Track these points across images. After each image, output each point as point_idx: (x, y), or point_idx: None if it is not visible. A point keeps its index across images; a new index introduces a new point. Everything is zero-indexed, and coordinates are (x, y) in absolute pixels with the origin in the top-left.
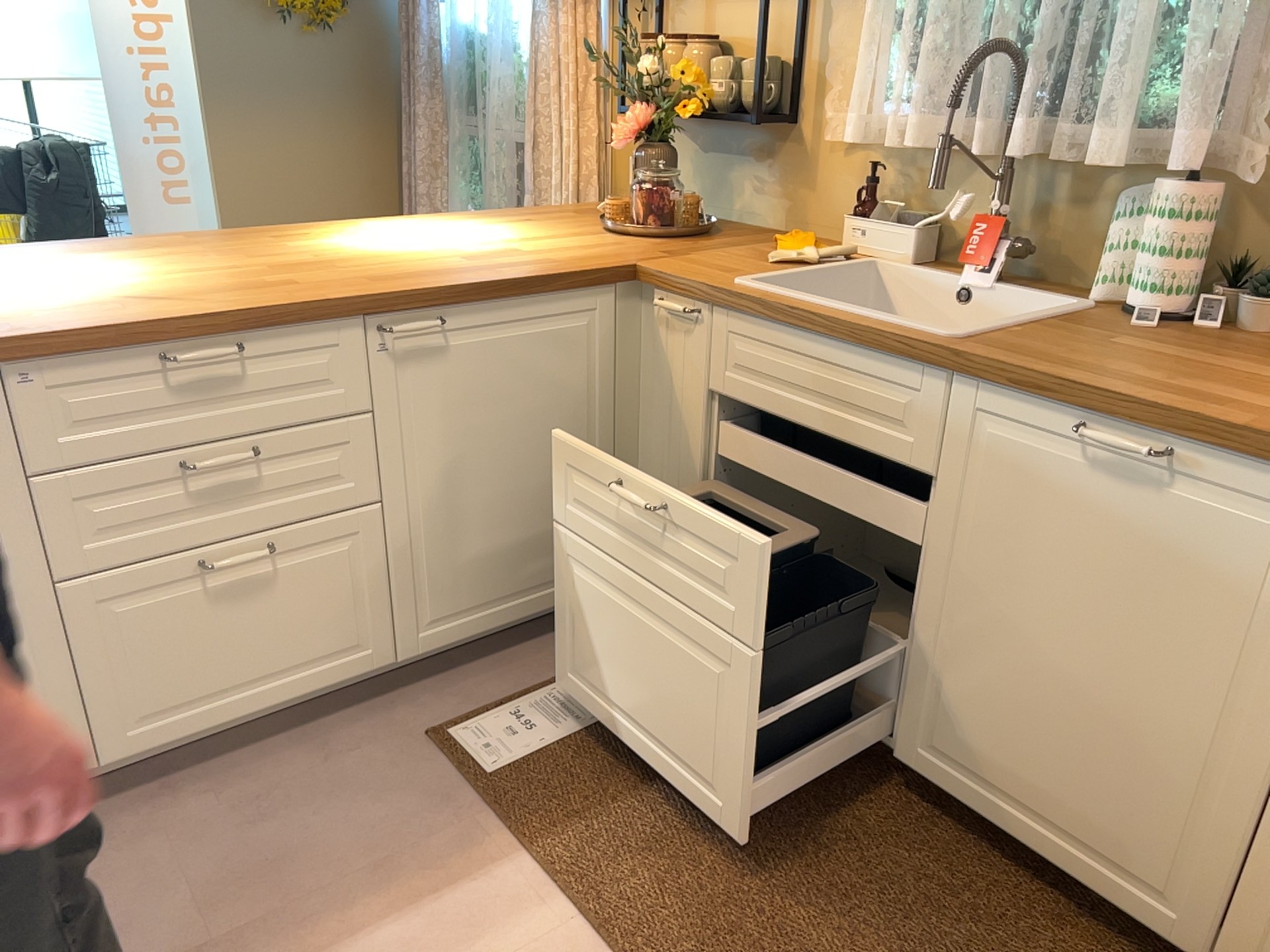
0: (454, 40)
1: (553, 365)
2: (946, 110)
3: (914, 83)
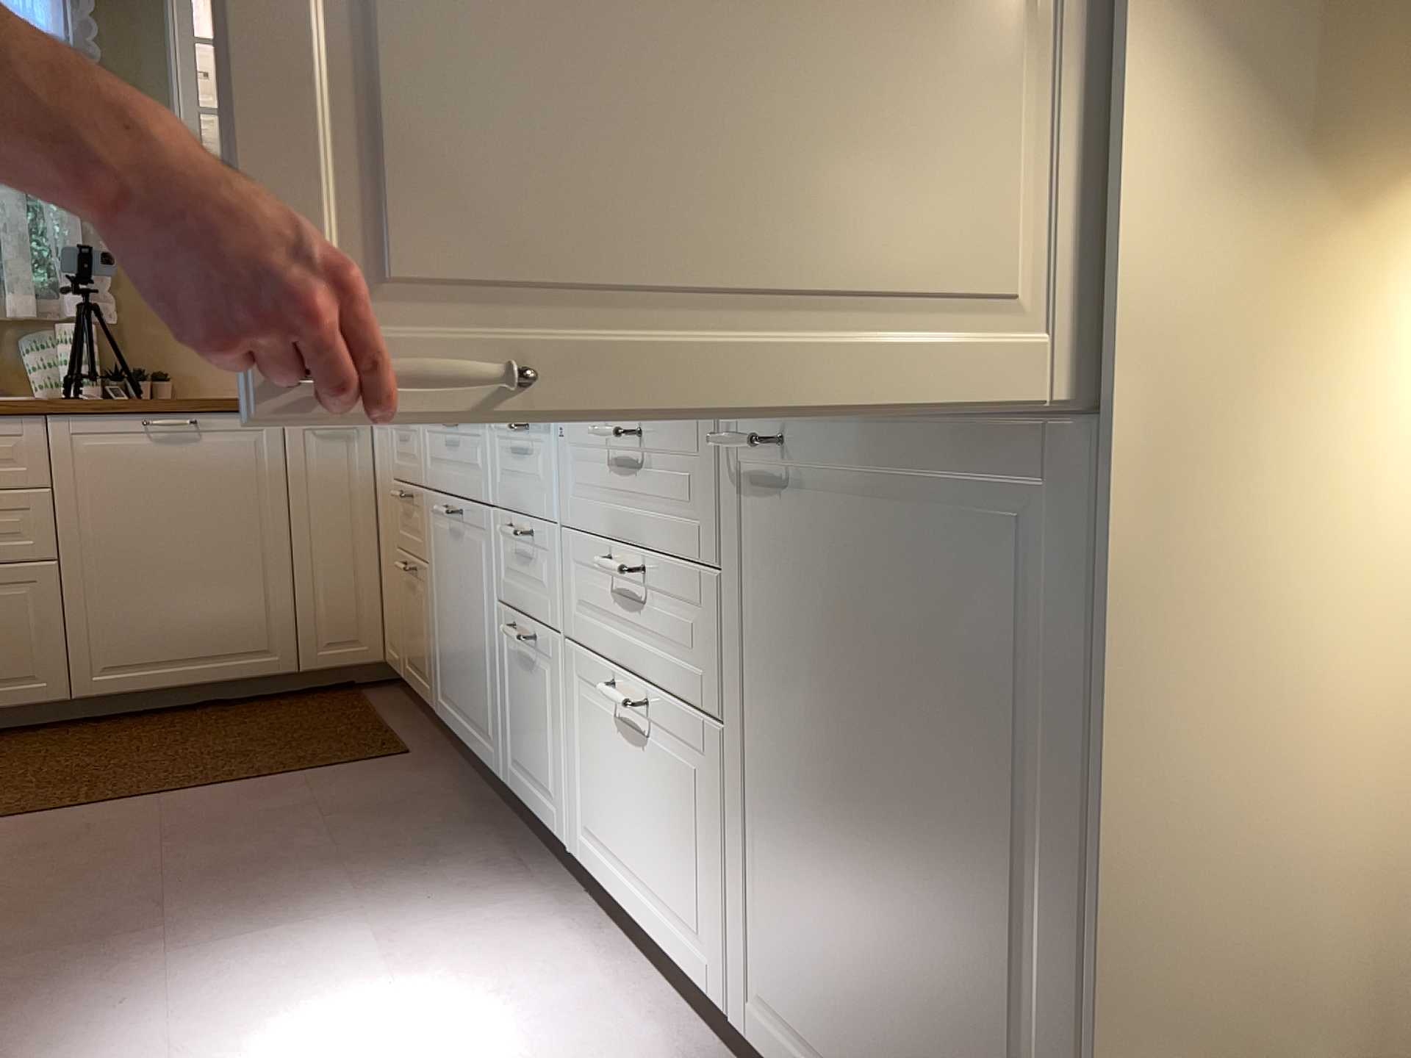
0: None
1: None
2: None
3: None
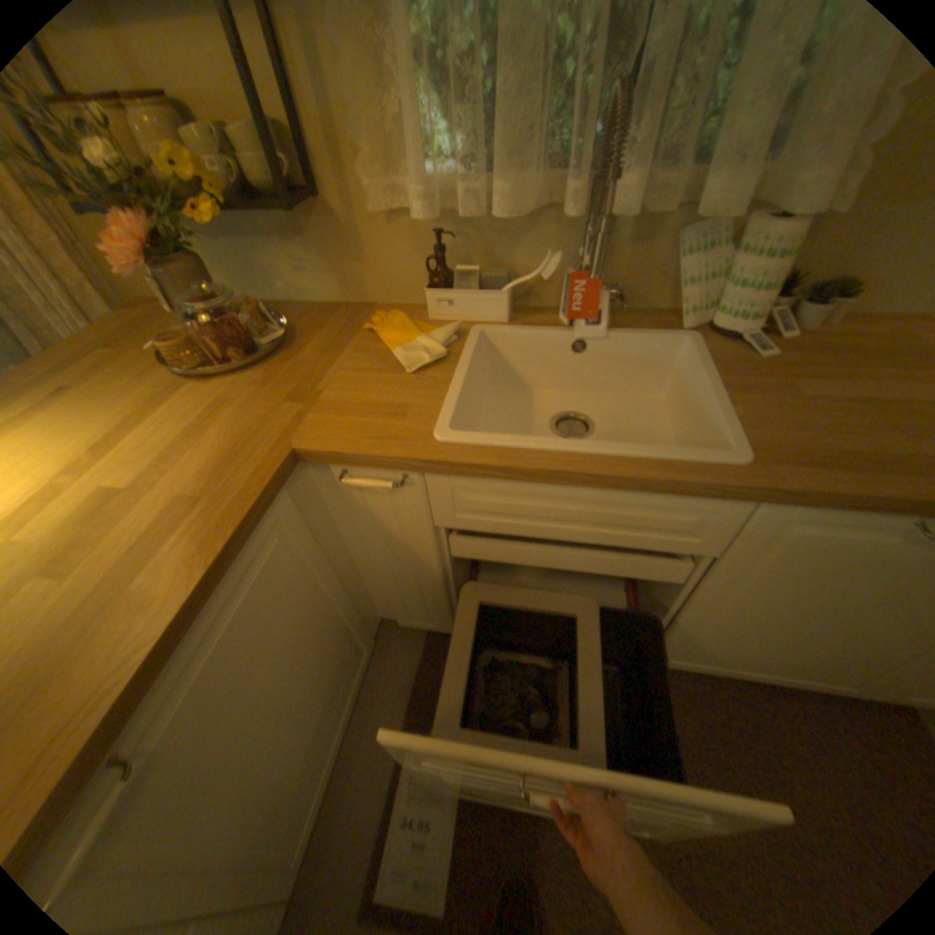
0: None
1: (272, 602)
2: (530, 164)
3: (477, 132)
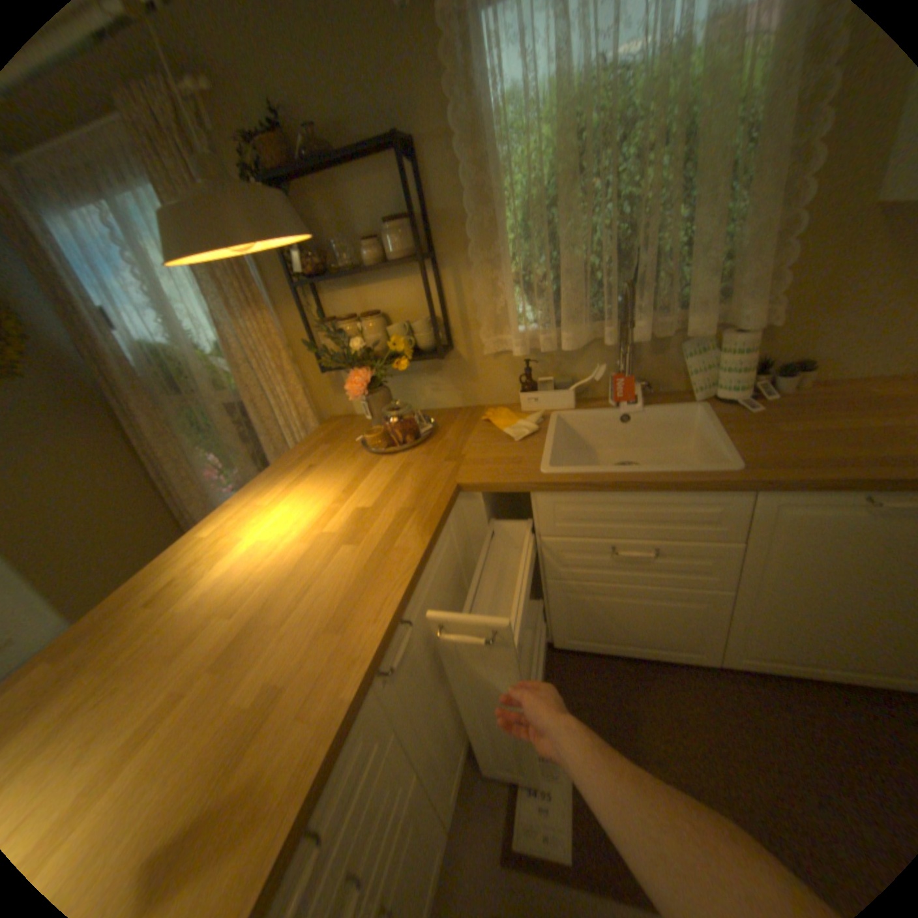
0: (137, 351)
1: (448, 576)
2: (581, 322)
3: (549, 310)
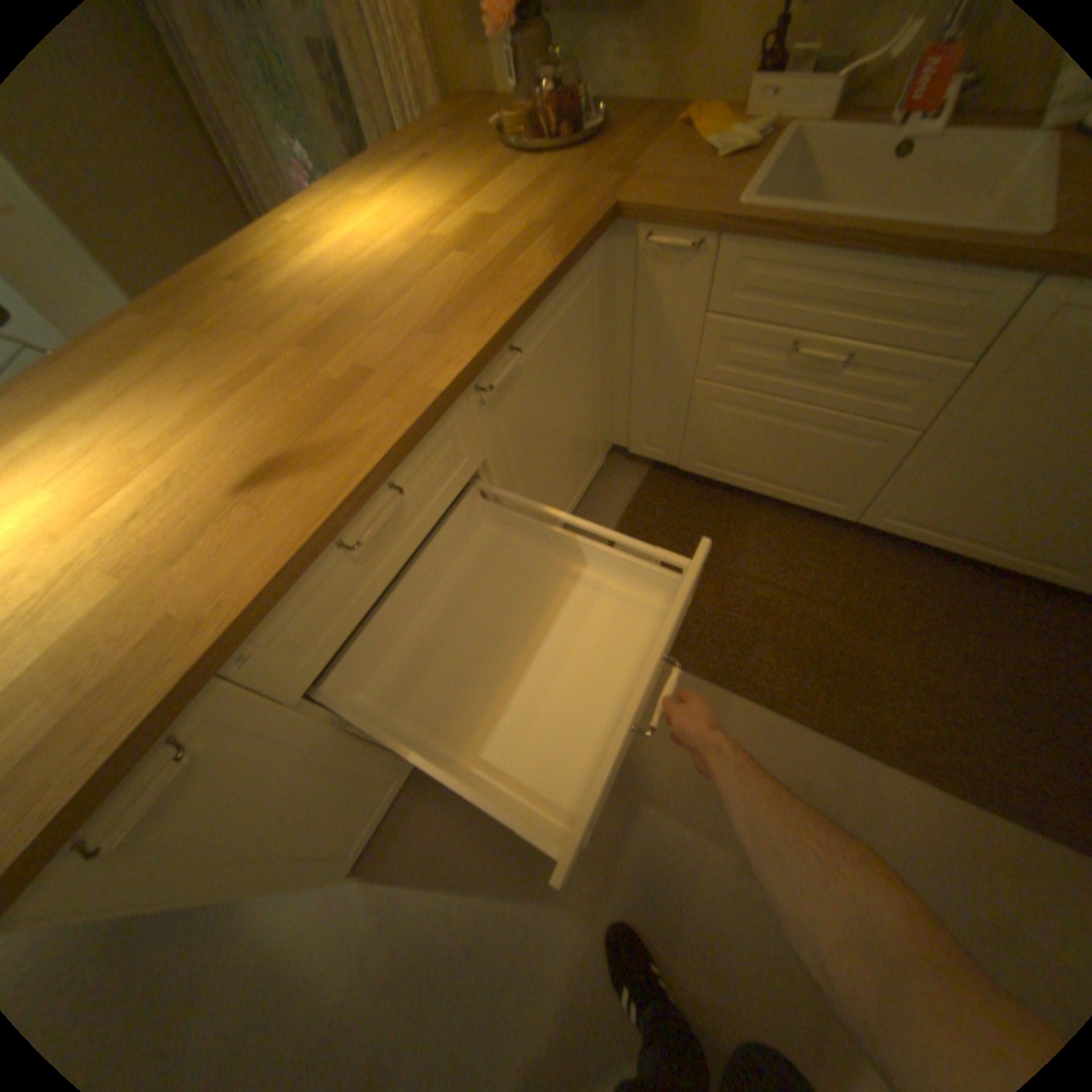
0: None
1: (575, 335)
2: None
3: None
